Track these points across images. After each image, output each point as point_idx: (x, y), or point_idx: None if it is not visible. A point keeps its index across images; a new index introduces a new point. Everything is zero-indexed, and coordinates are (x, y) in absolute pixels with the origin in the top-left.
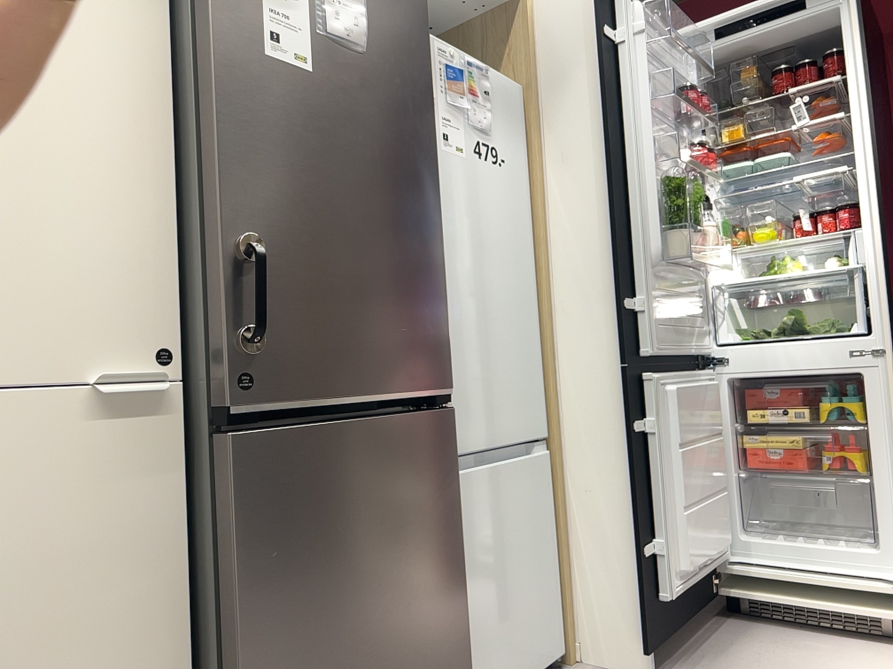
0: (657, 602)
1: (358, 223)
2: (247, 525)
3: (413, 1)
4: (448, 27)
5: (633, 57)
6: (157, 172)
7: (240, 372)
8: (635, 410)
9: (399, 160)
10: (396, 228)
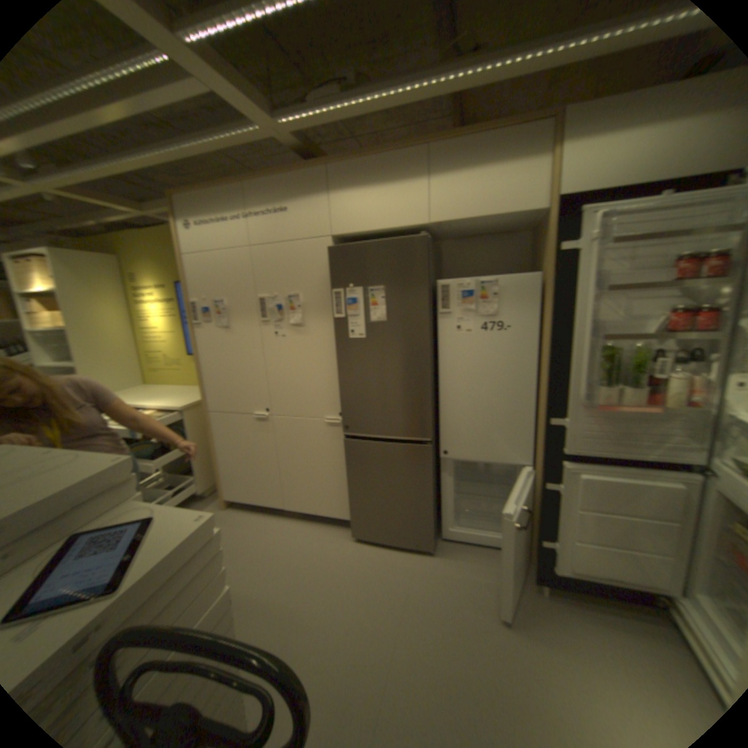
0: (553, 571)
1: (385, 383)
2: (350, 459)
3: (418, 286)
4: (538, 221)
5: (588, 260)
6: (339, 369)
7: (348, 424)
8: (550, 478)
9: (405, 357)
10: (403, 382)
